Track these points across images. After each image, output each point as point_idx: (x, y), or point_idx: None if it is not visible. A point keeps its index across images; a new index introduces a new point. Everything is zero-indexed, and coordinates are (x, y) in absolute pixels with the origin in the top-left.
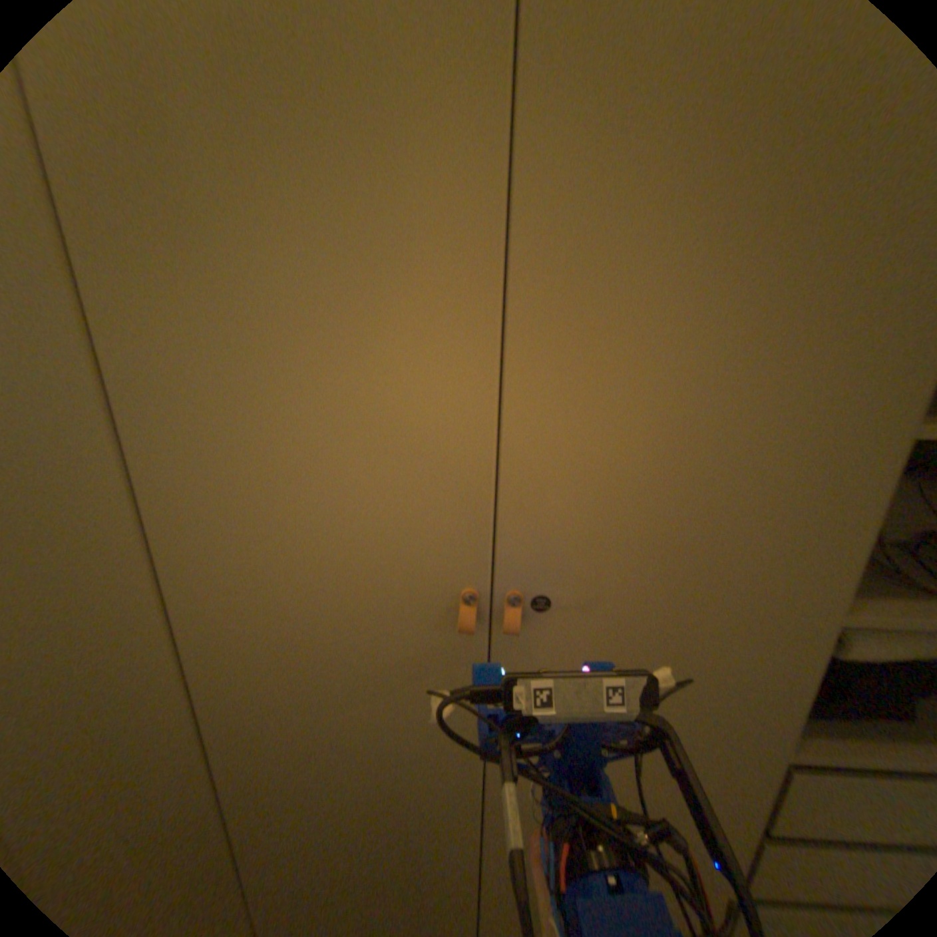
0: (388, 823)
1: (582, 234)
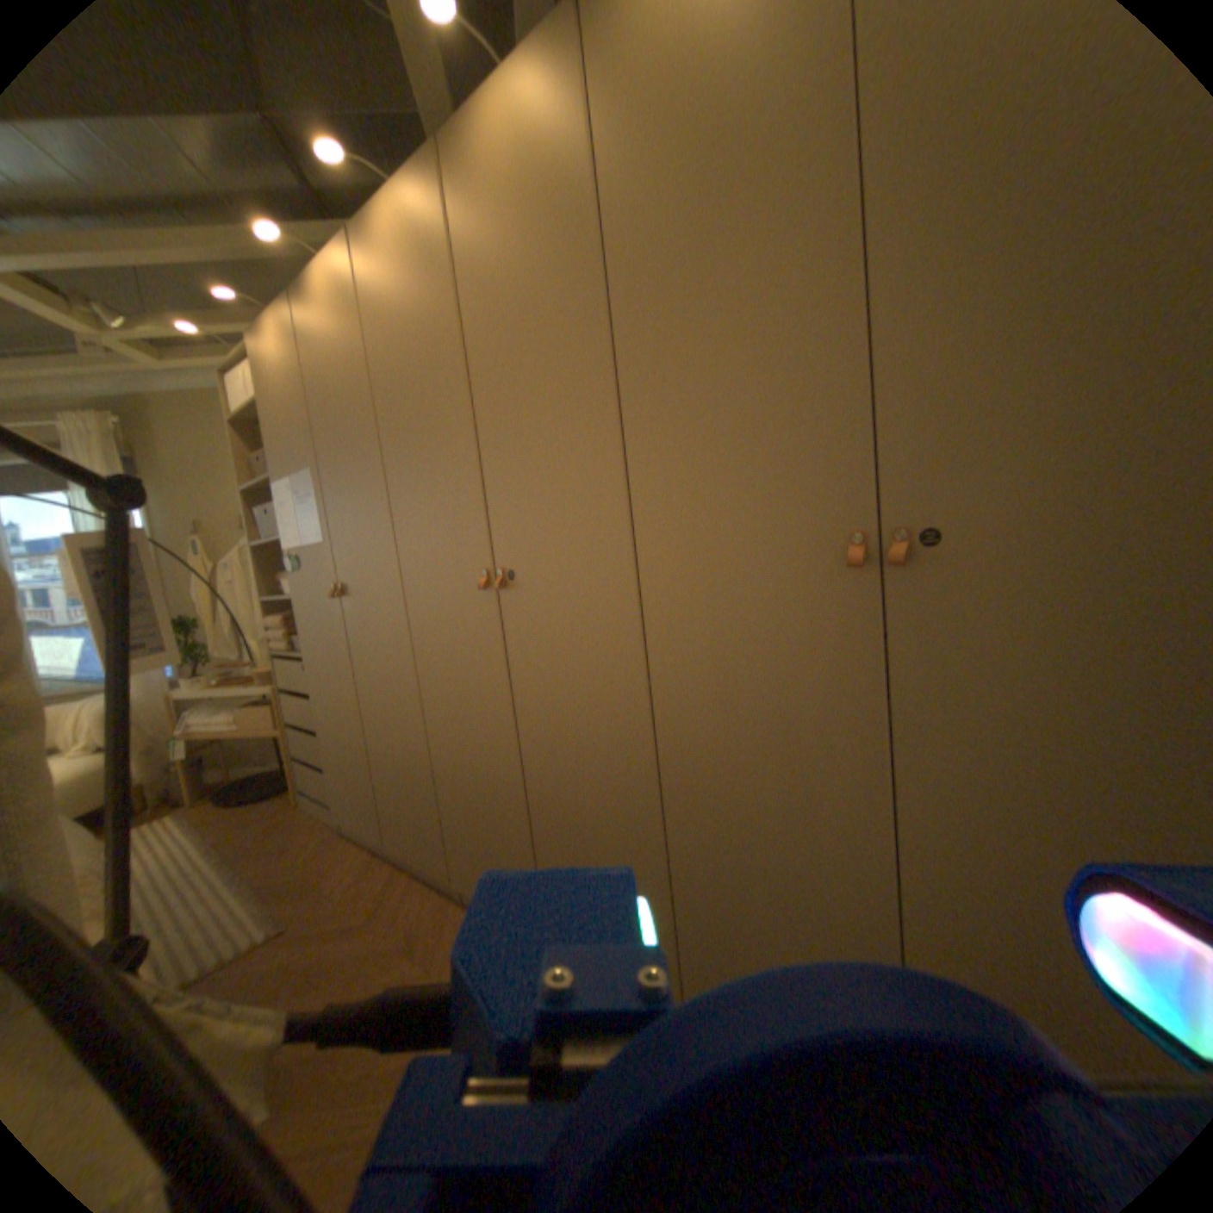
0: (793, 796)
1: (919, 214)
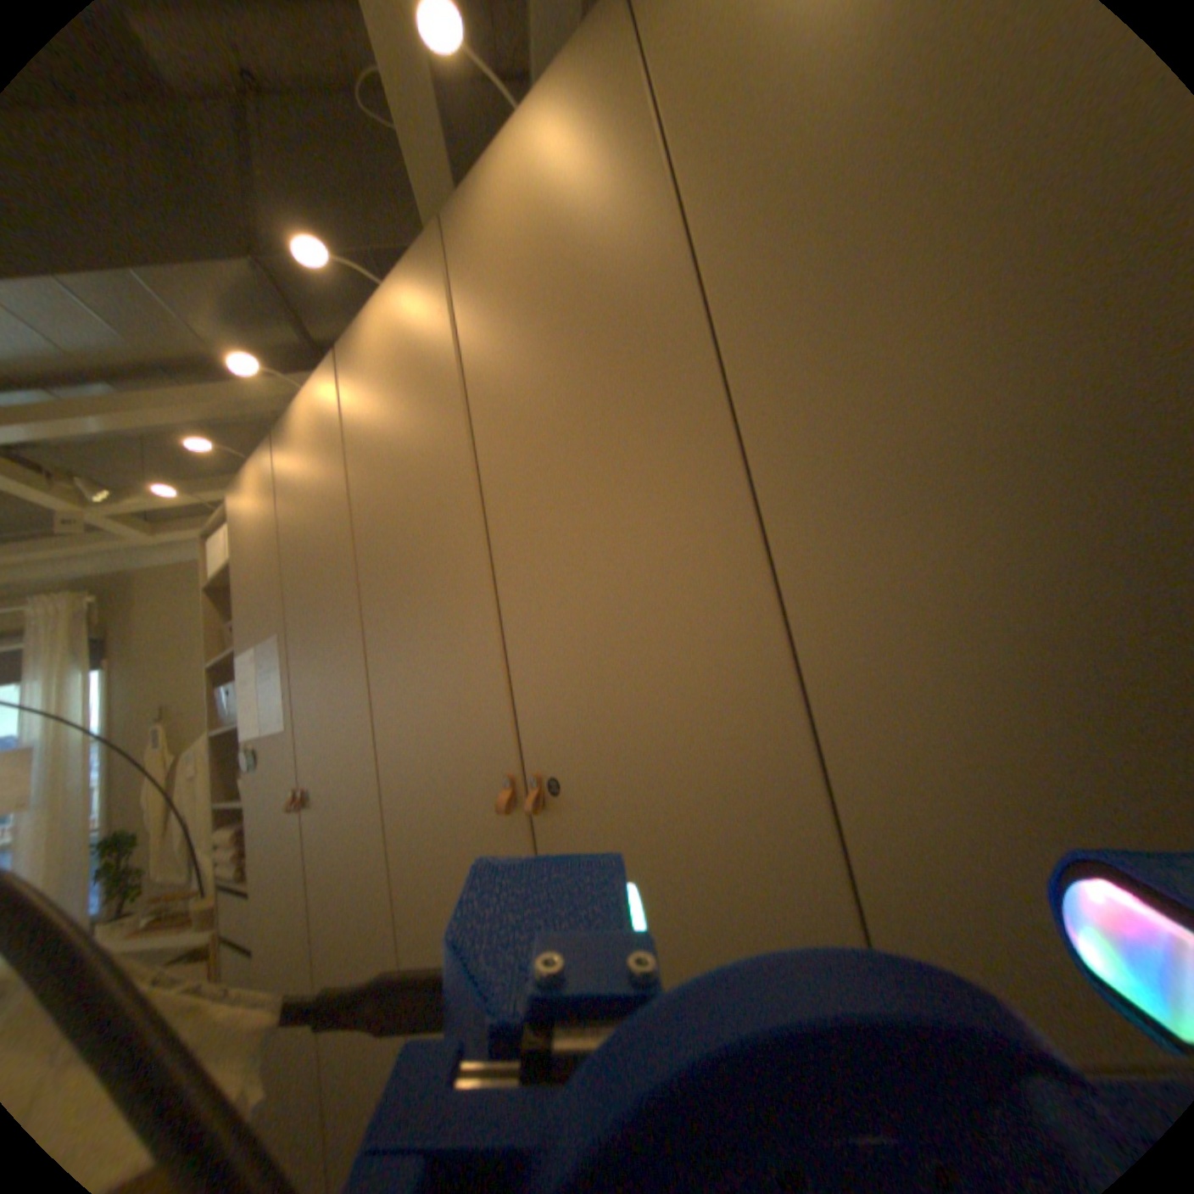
0: None
1: None
